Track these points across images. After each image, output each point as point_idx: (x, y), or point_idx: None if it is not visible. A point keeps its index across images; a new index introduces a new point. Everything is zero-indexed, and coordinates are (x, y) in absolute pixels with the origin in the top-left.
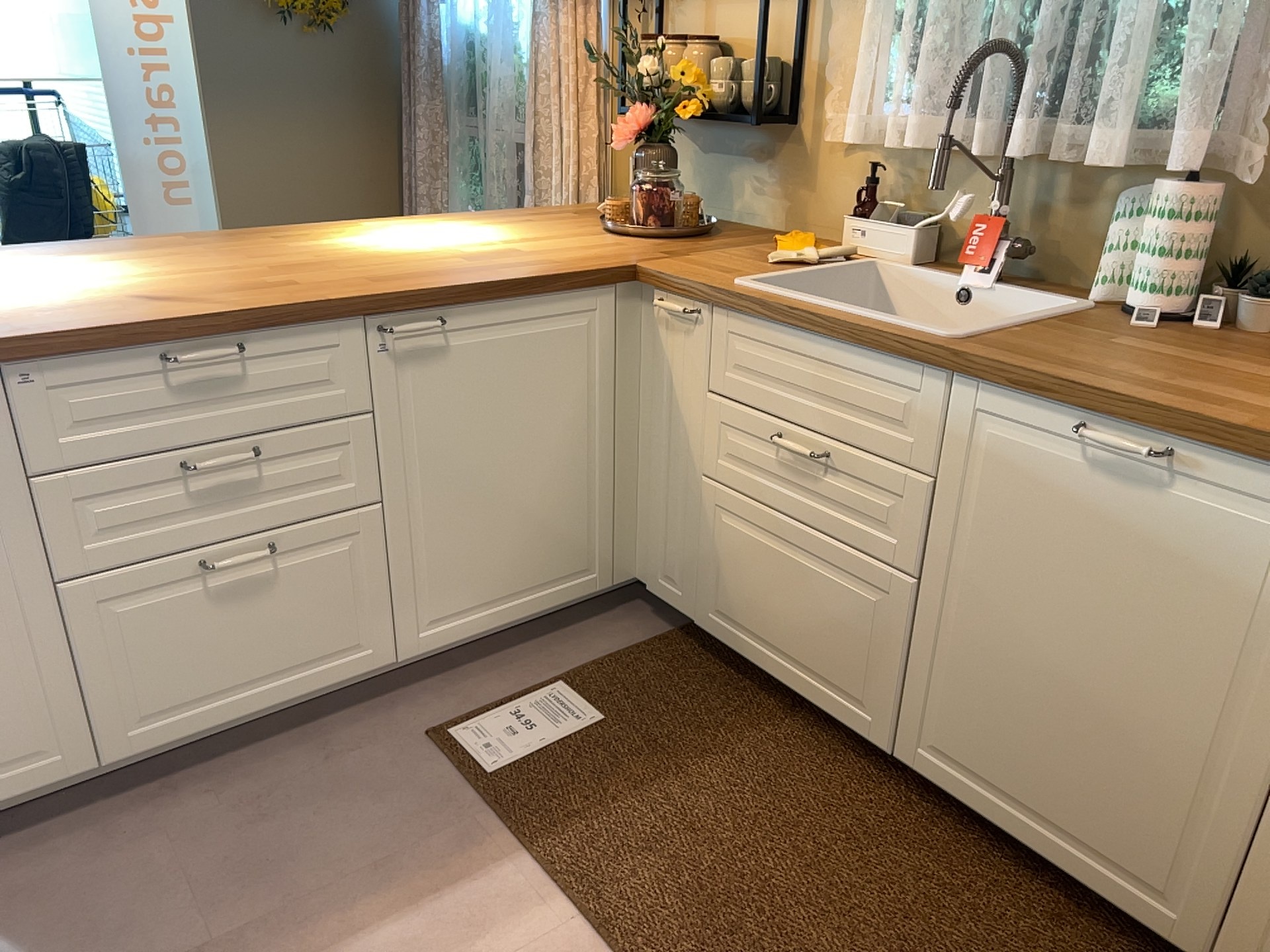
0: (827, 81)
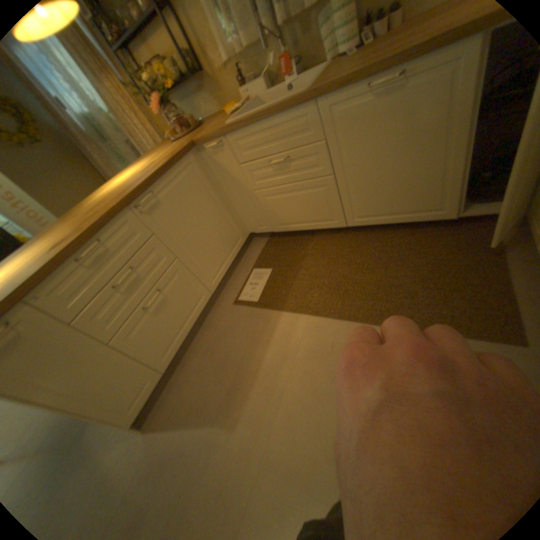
0: (202, 45)
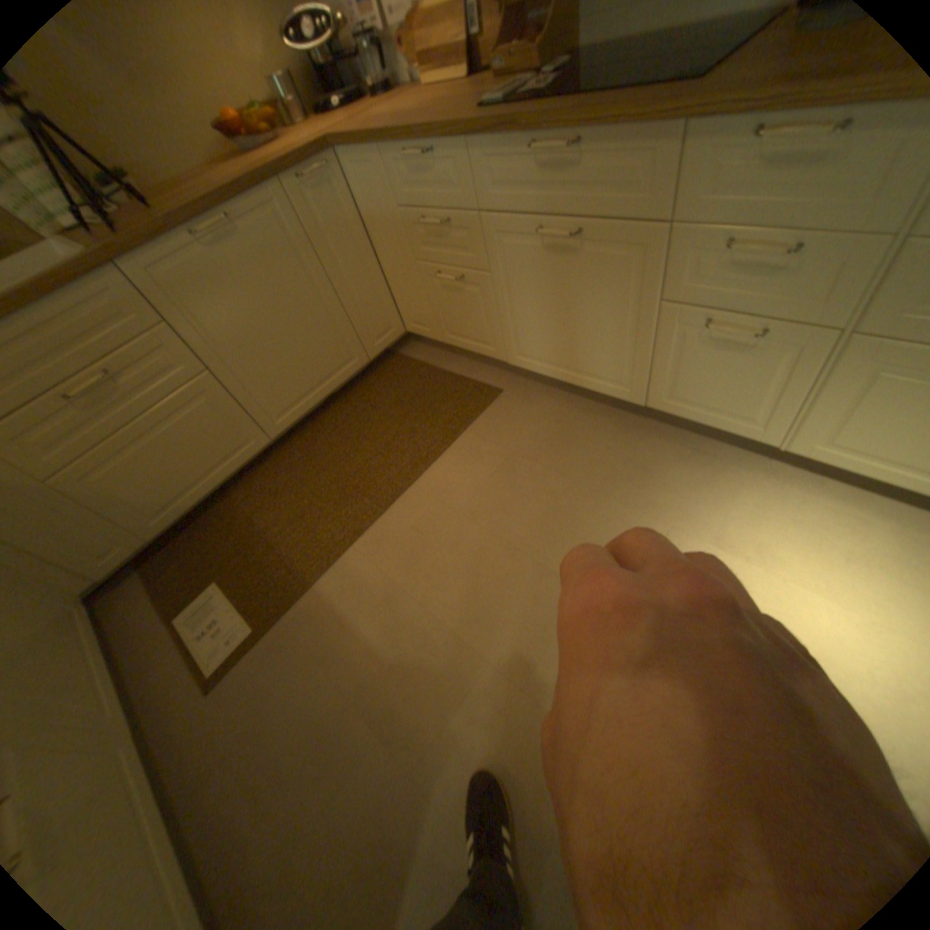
0: None
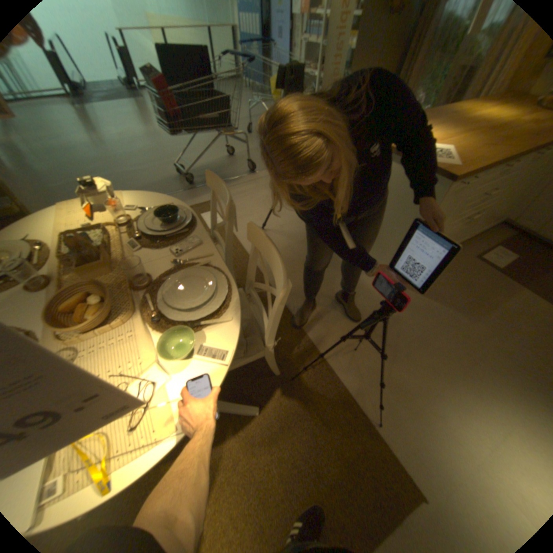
0: None
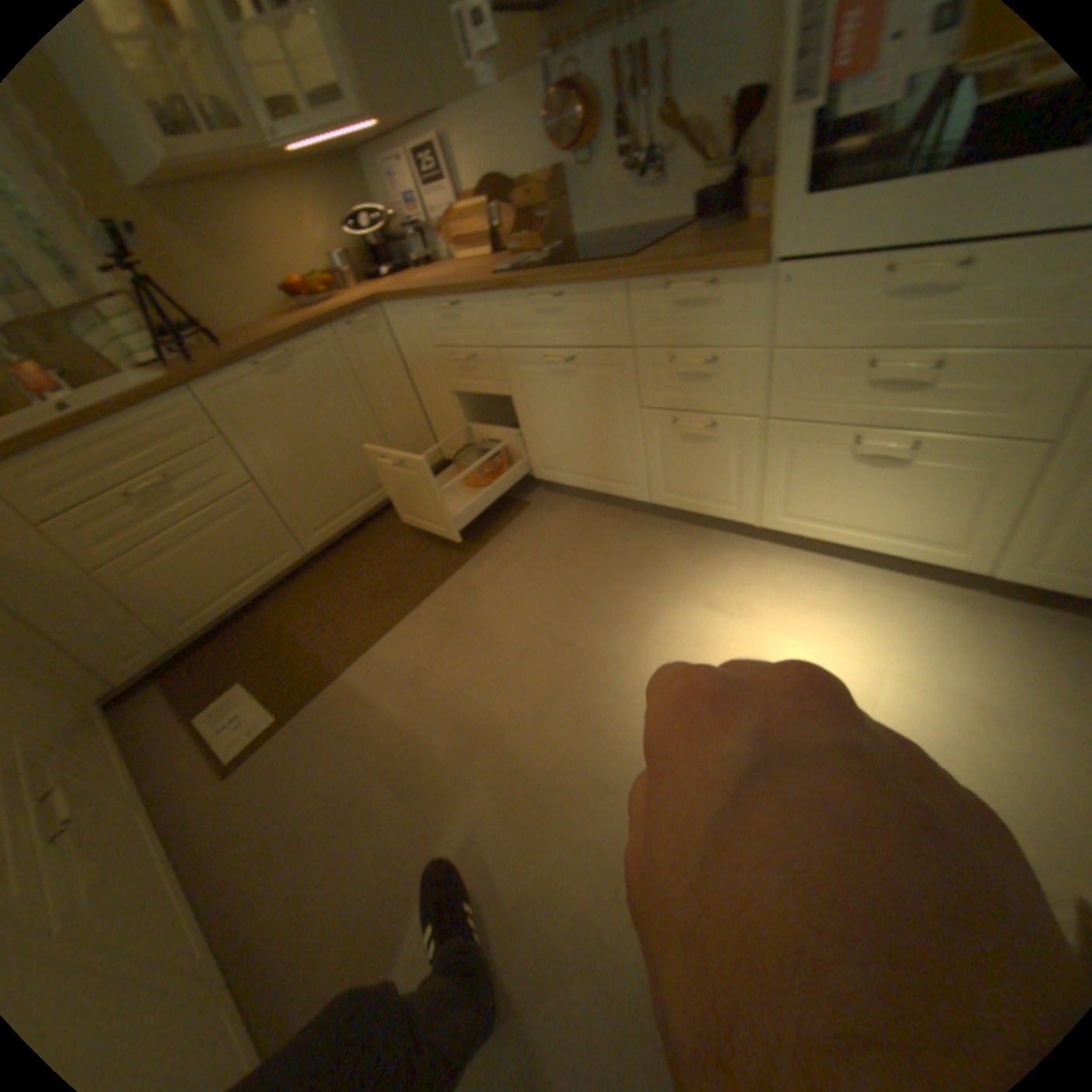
0: None
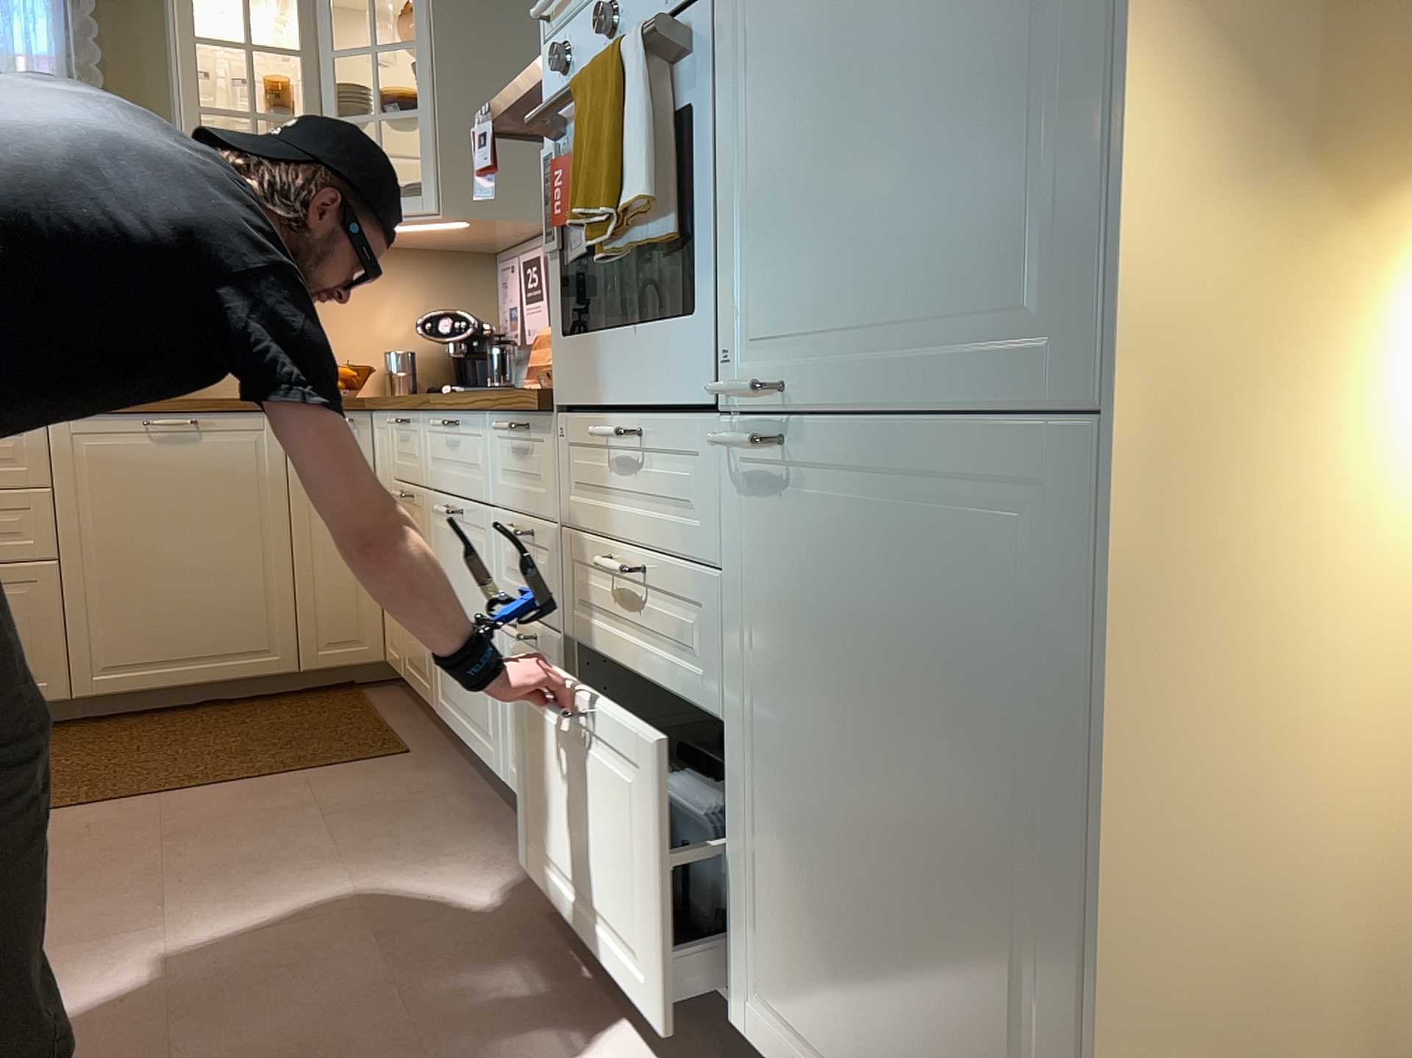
0: None
